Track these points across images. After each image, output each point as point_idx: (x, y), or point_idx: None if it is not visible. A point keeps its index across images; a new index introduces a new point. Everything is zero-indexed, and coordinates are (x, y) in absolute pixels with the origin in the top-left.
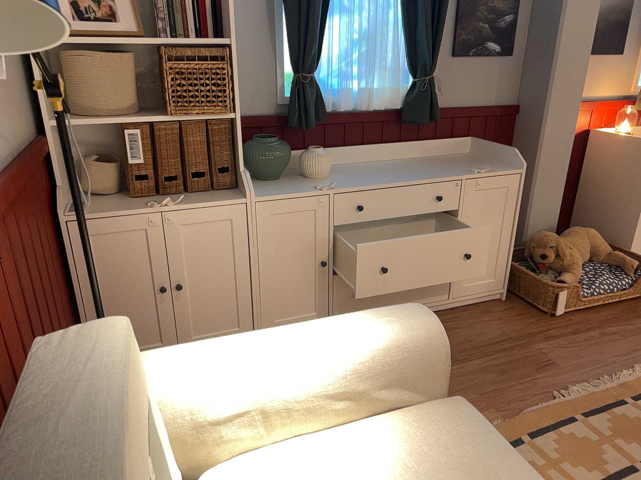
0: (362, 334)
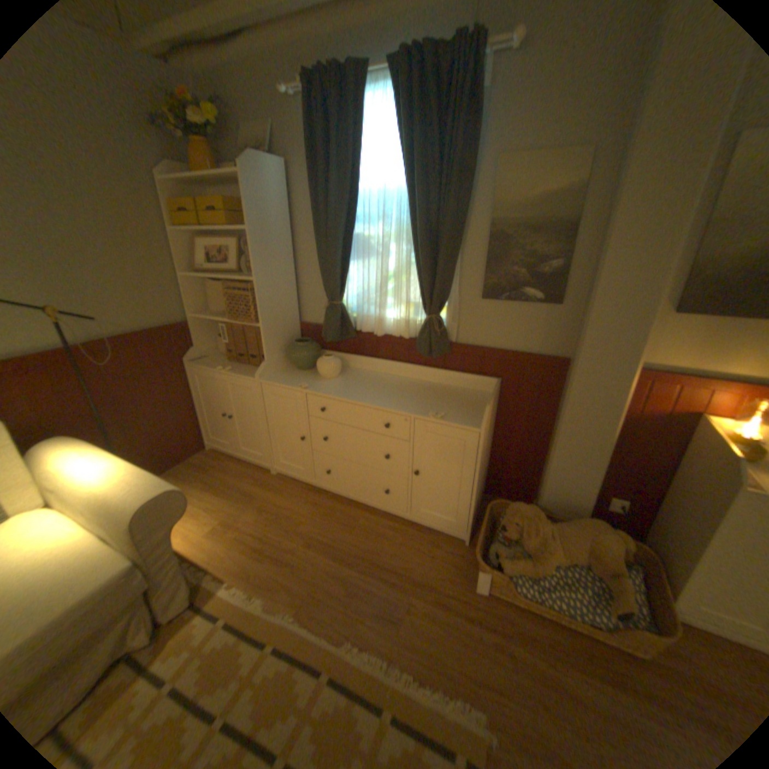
0: (111, 487)
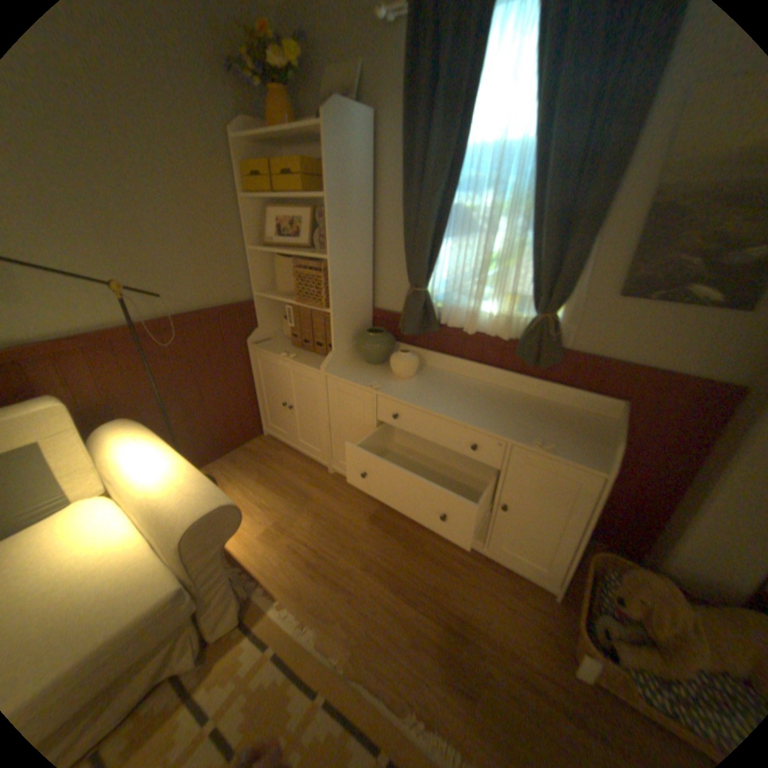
0: (164, 493)
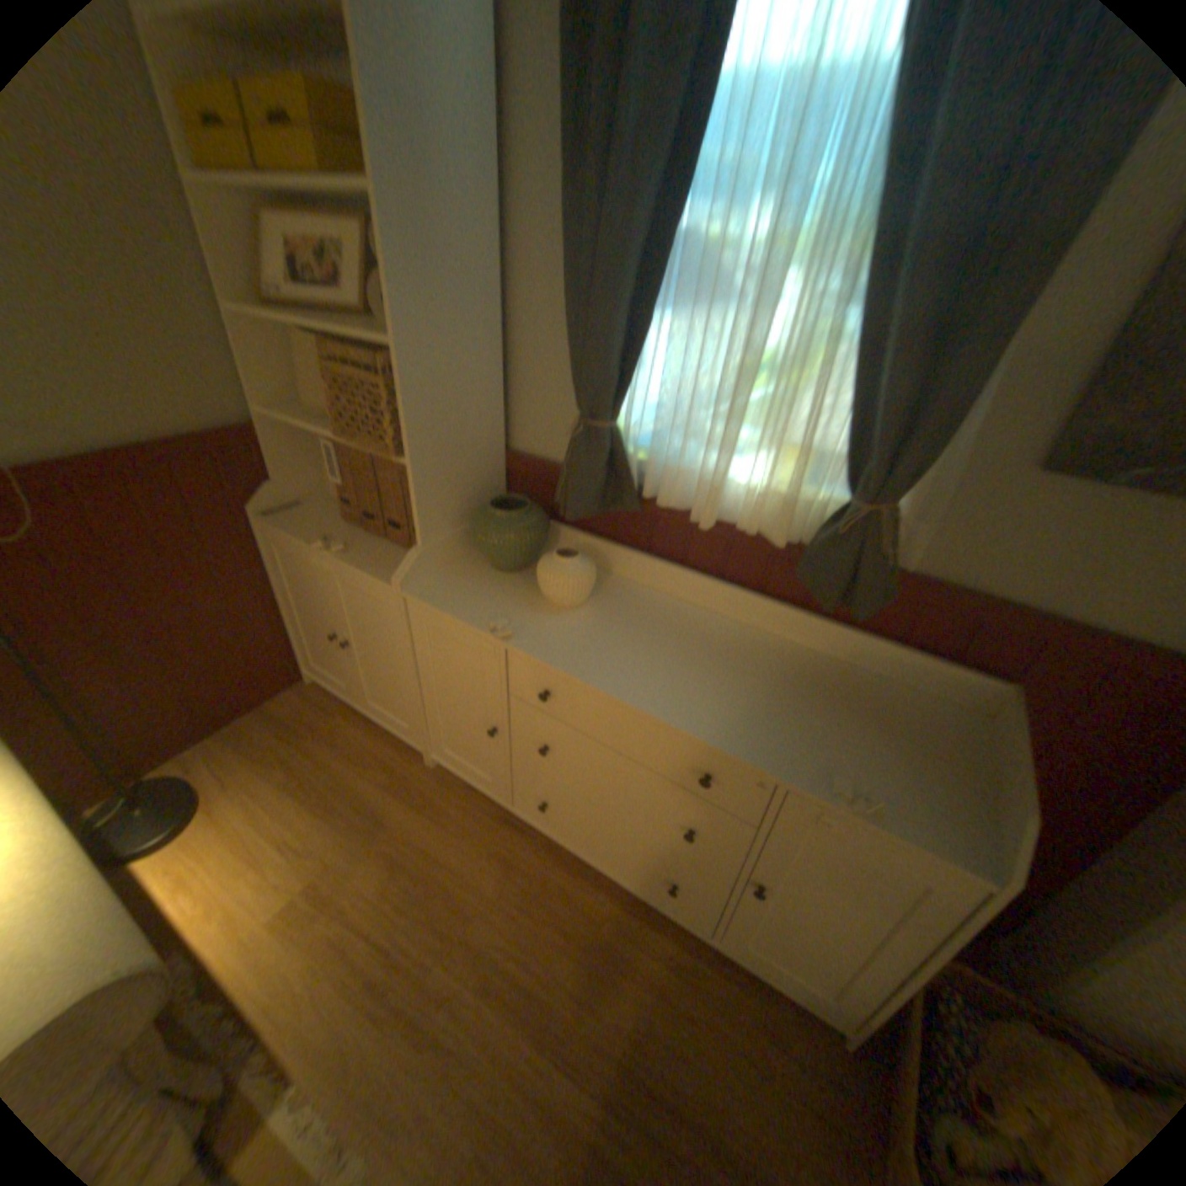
0: None
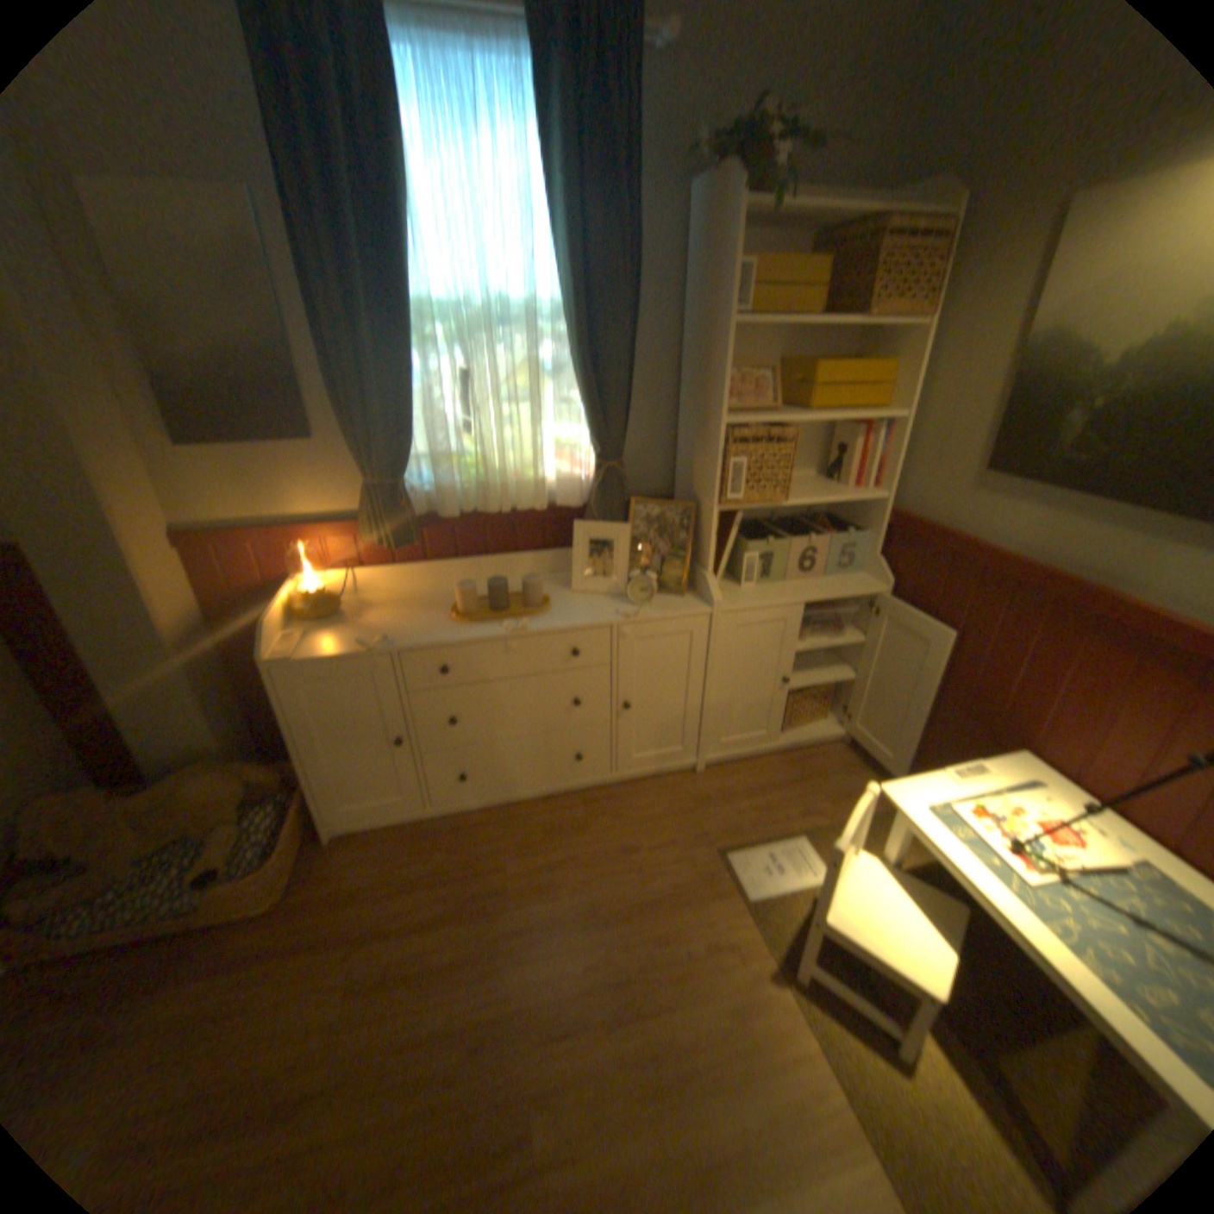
0: None
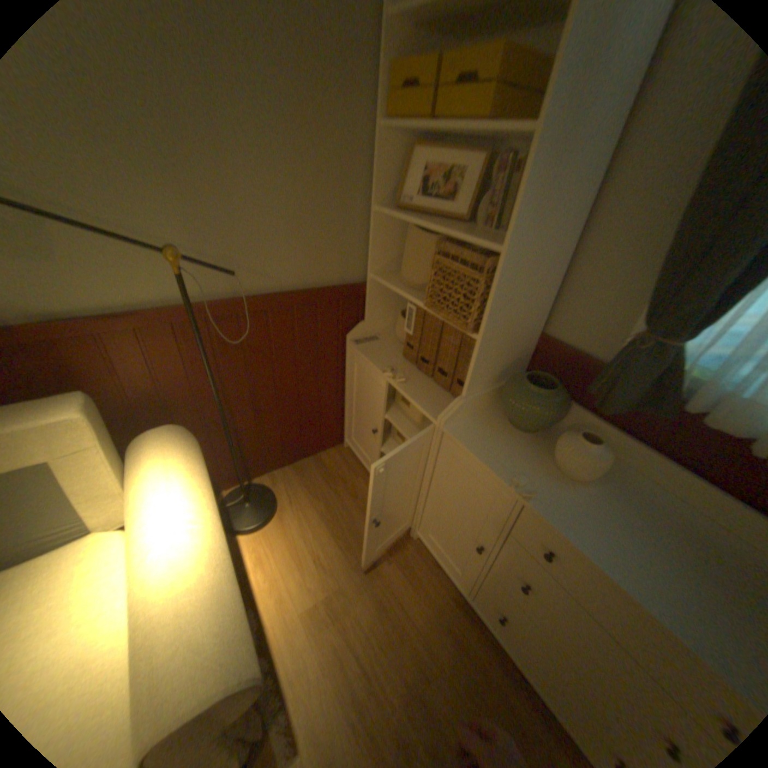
0: (159, 620)
